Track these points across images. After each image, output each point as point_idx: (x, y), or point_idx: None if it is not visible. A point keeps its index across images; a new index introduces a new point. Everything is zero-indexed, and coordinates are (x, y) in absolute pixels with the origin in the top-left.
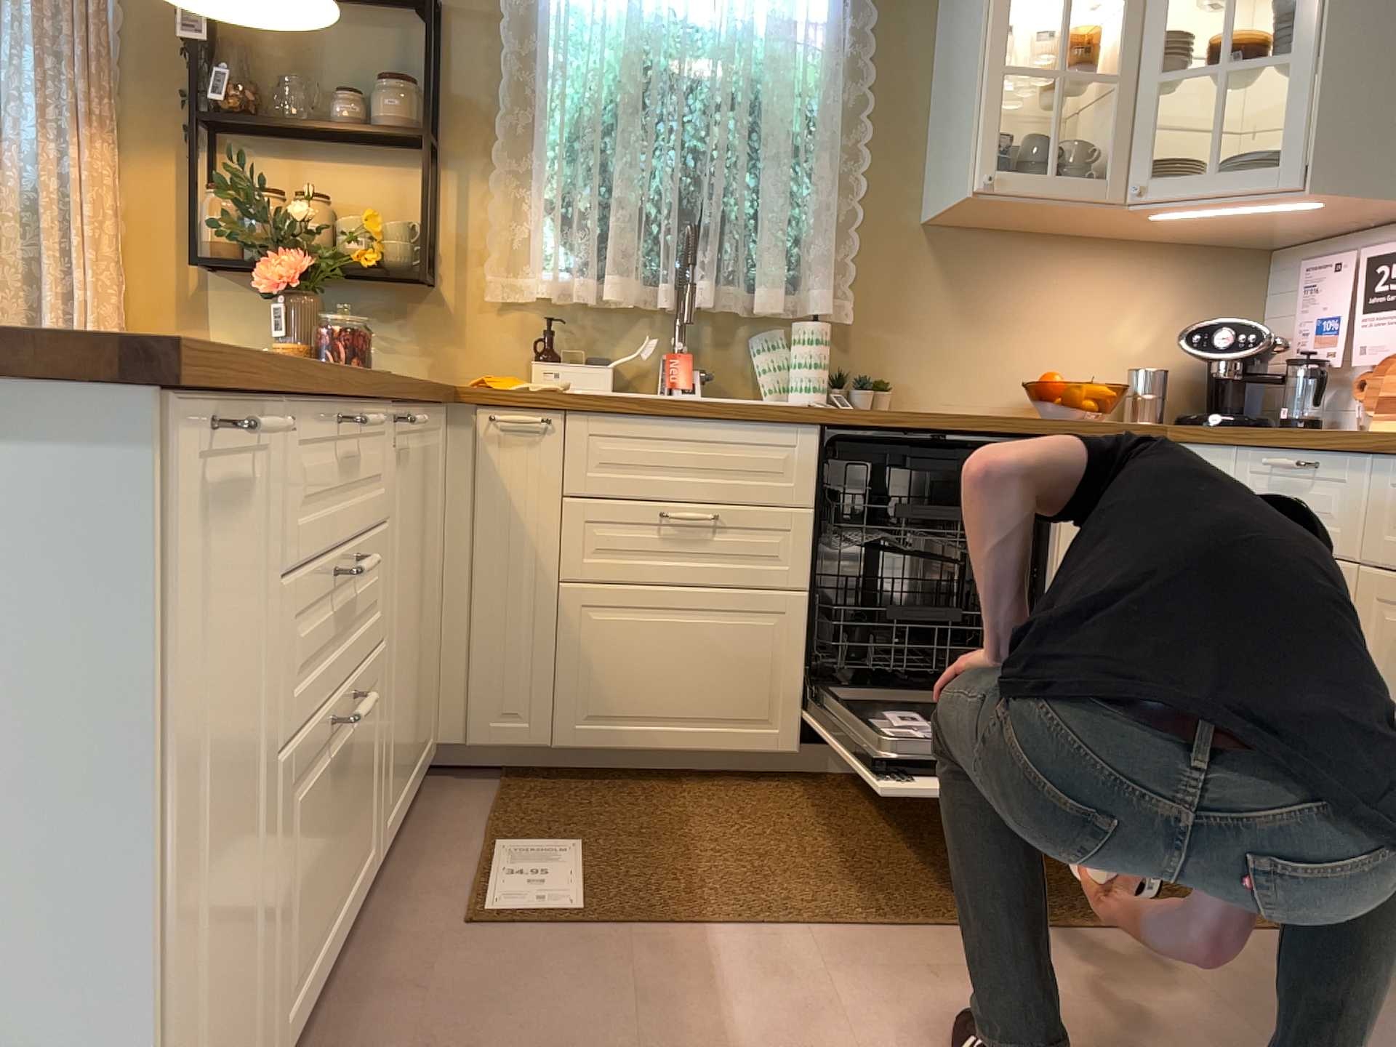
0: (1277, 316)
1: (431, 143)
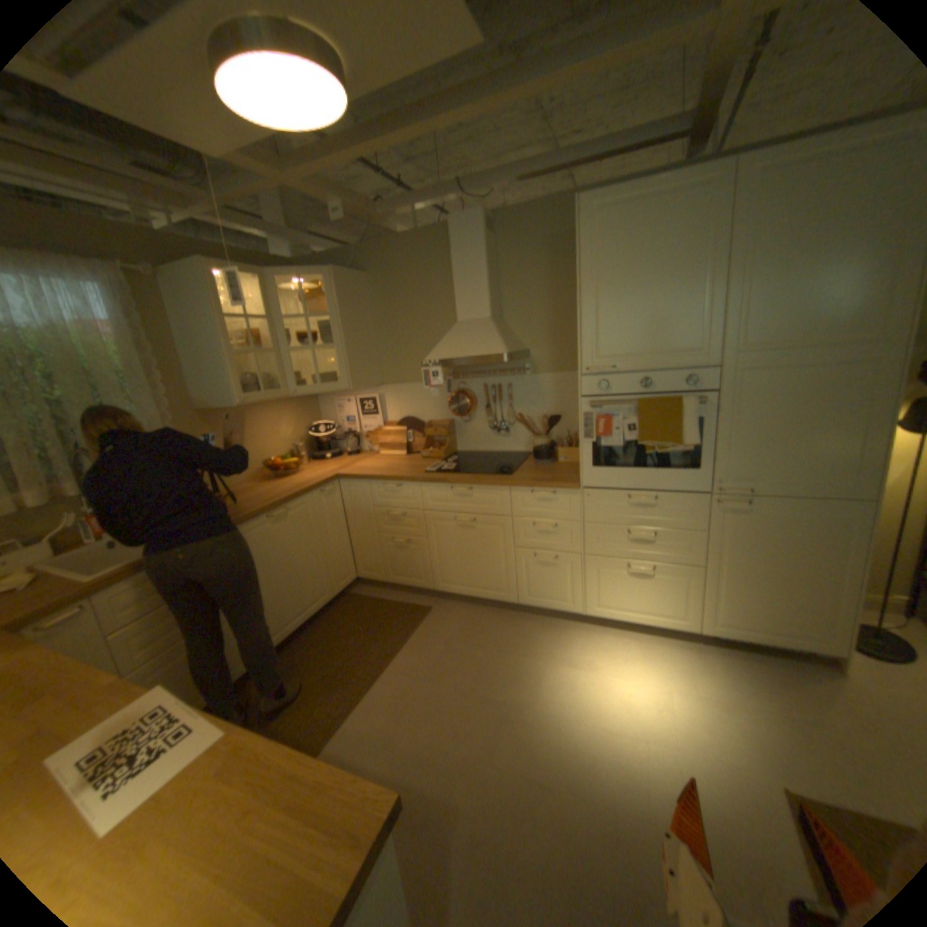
0: (324, 414)
1: None
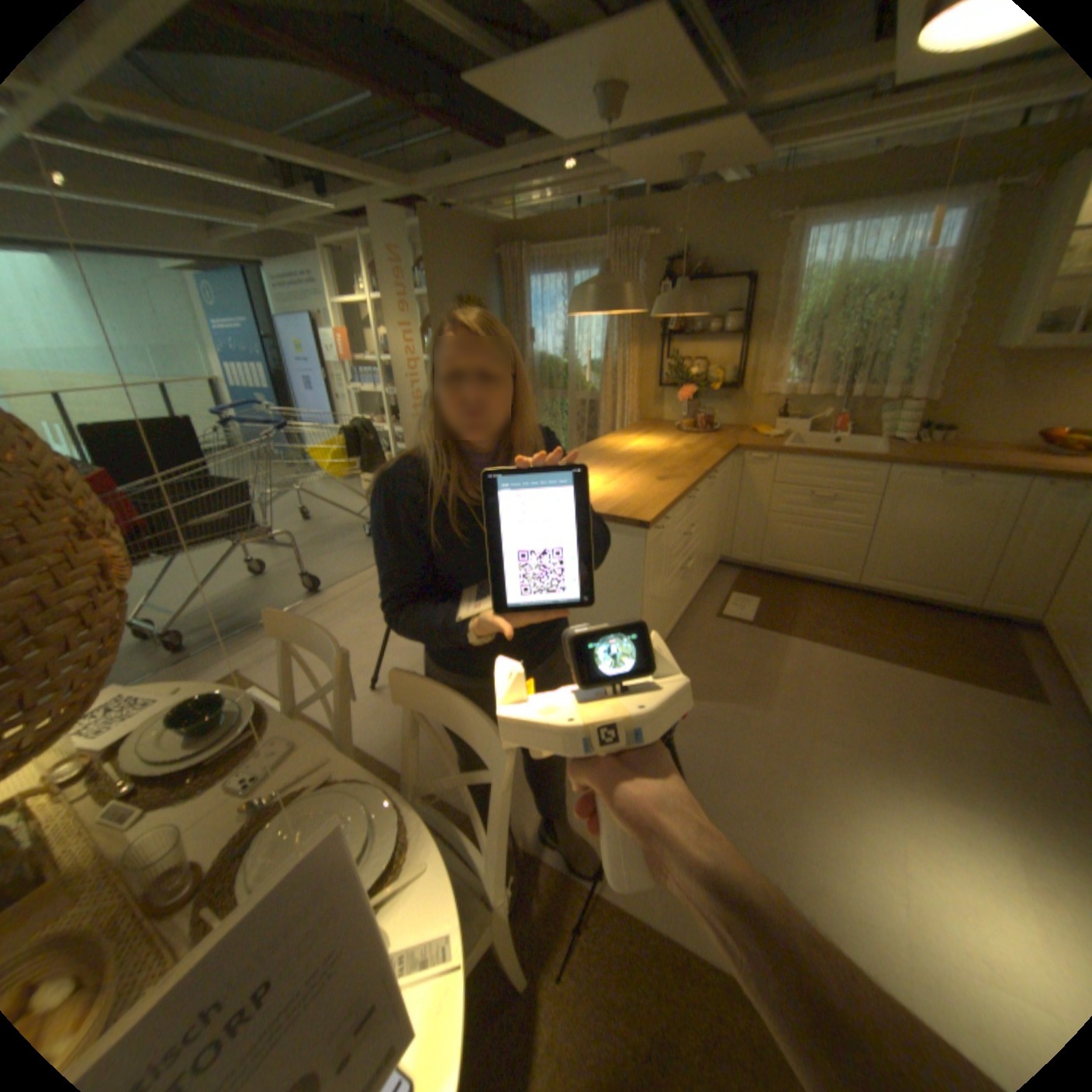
0: None
1: (744, 334)
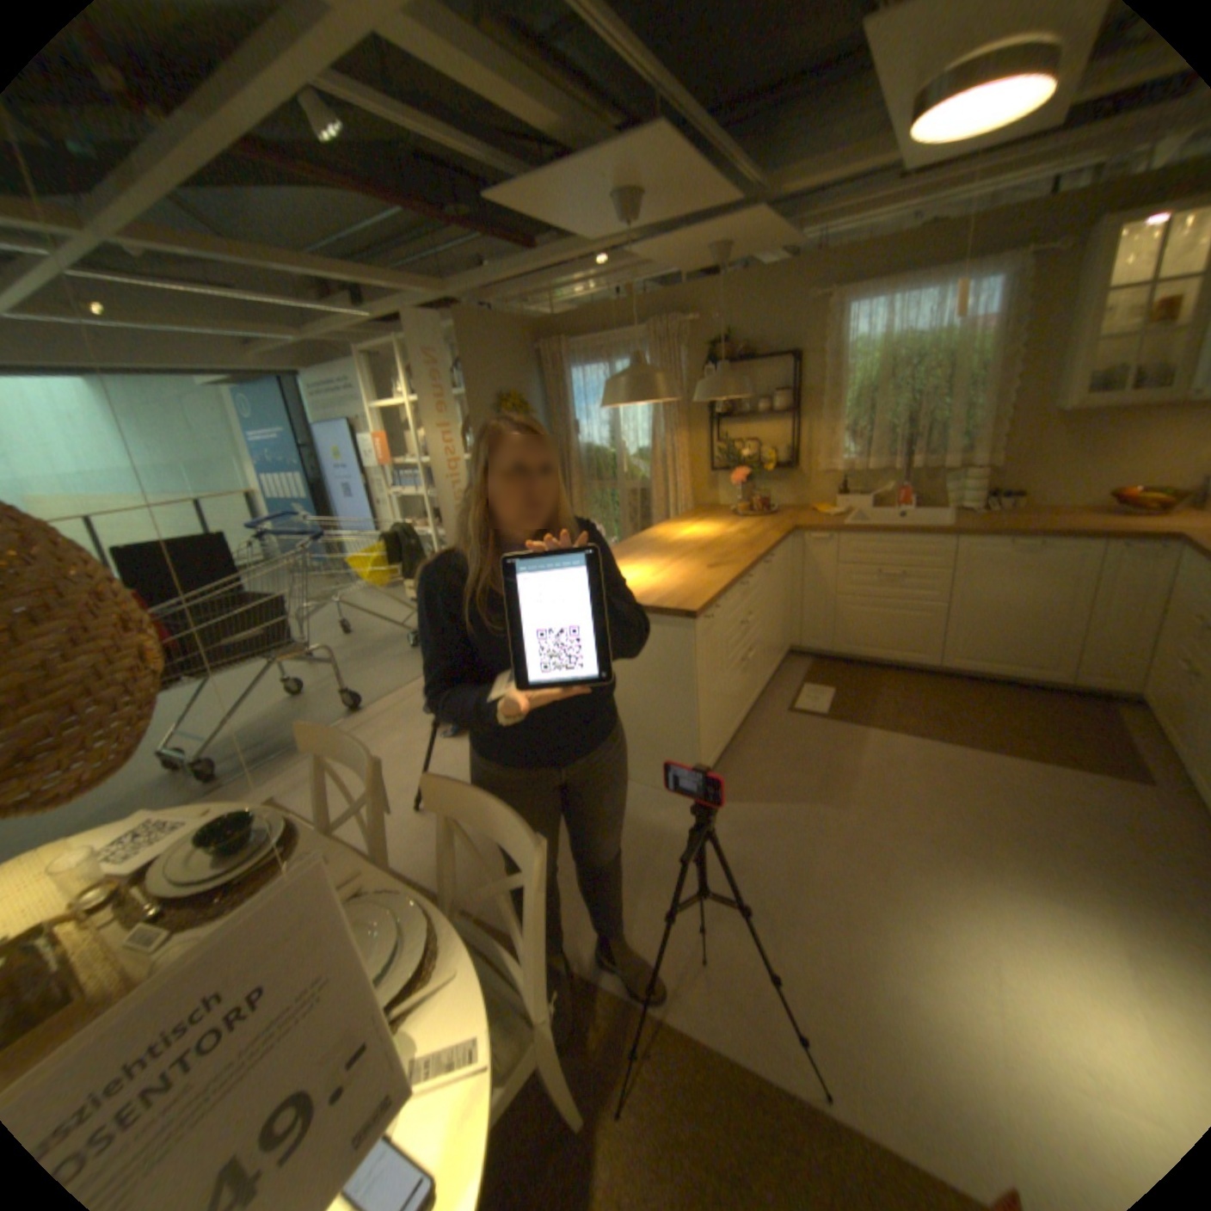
0: None
1: (793, 411)
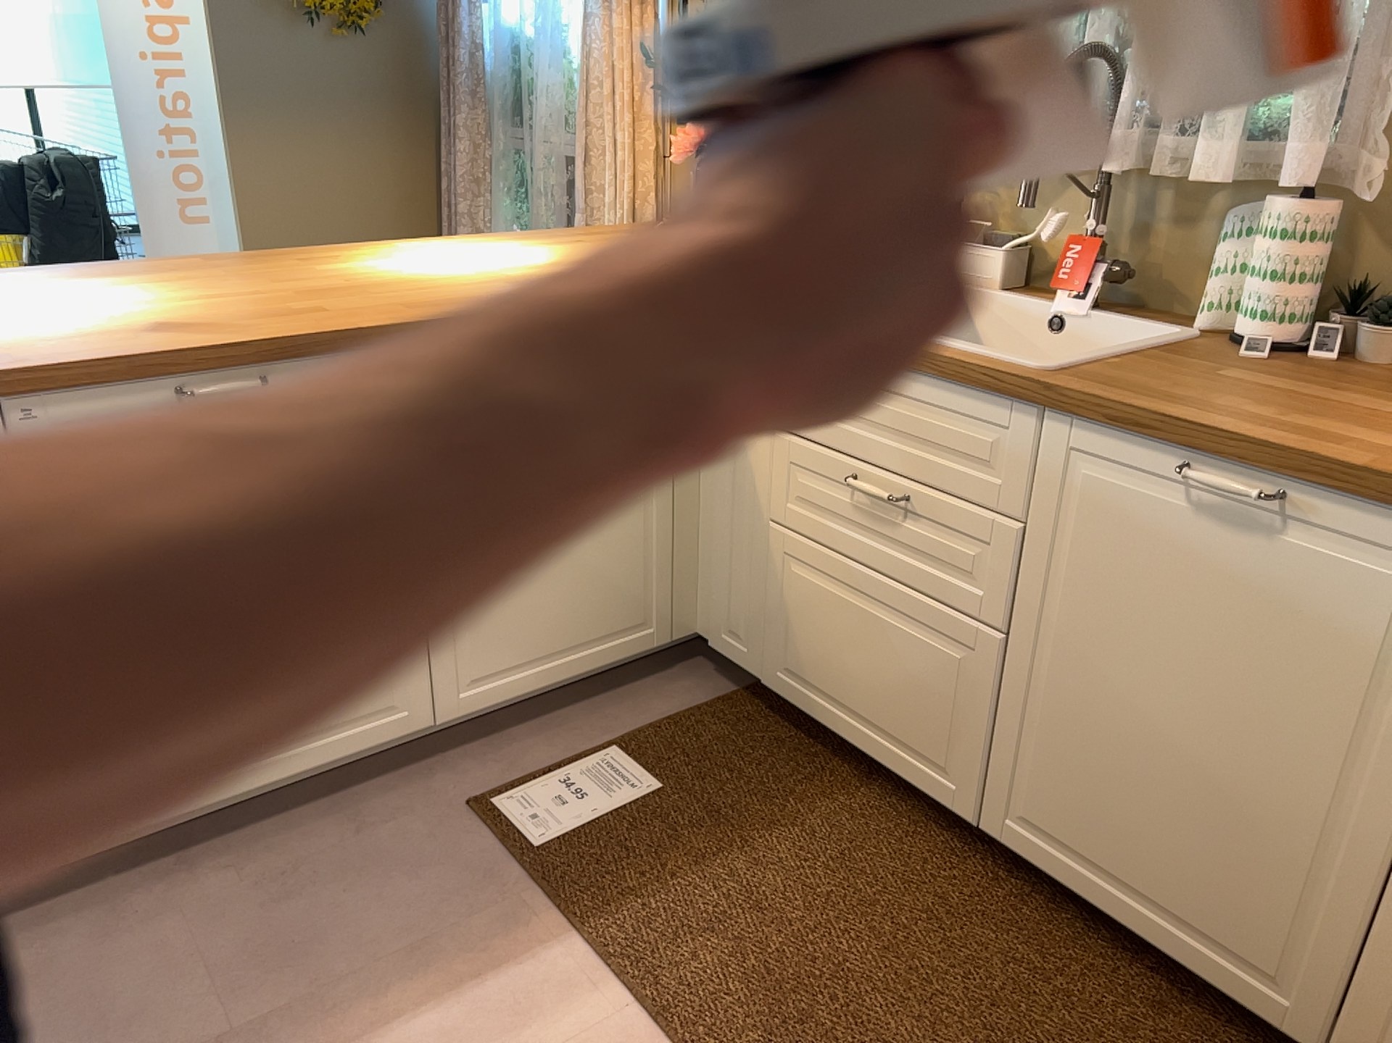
0: None
1: None
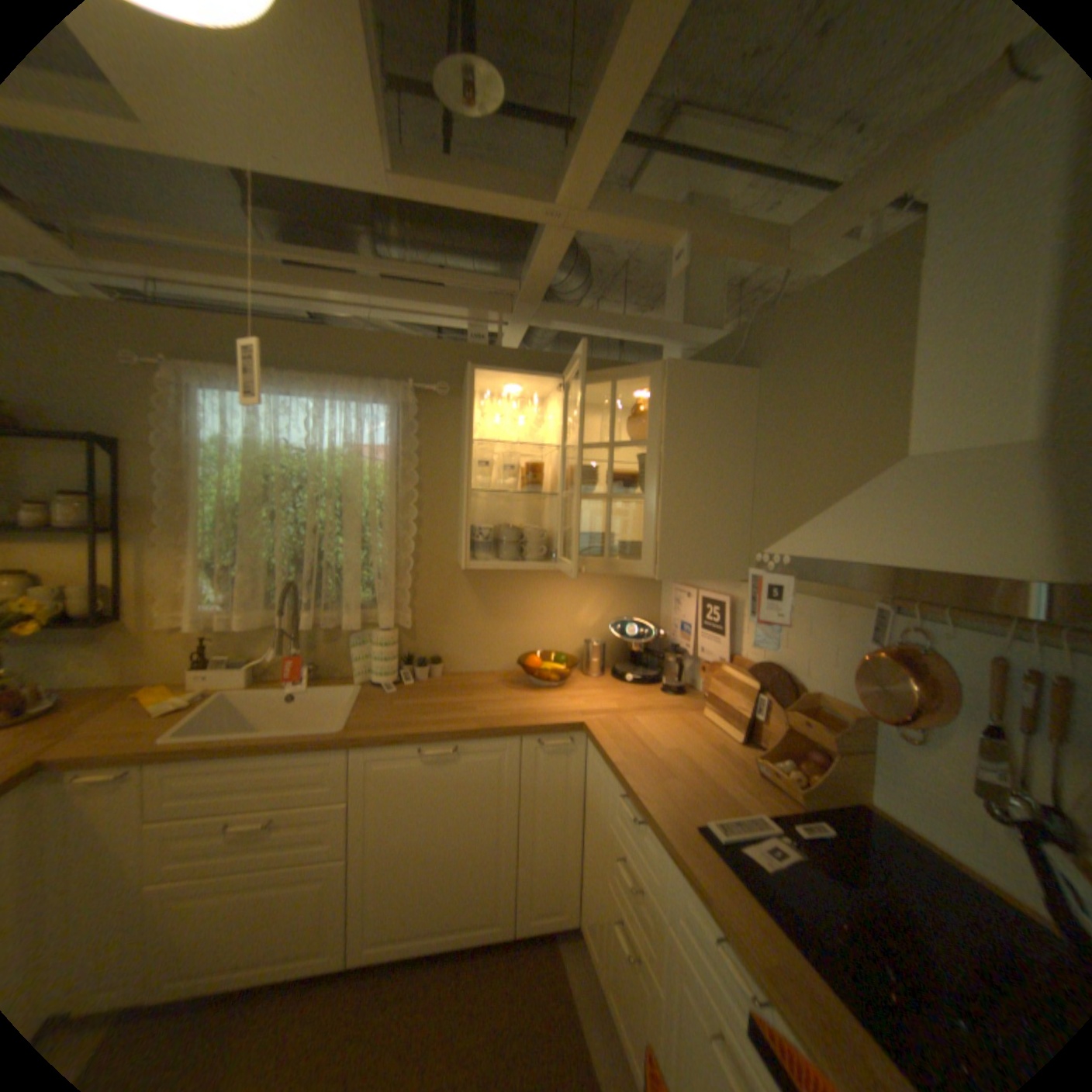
0: (665, 604)
1: (104, 531)
